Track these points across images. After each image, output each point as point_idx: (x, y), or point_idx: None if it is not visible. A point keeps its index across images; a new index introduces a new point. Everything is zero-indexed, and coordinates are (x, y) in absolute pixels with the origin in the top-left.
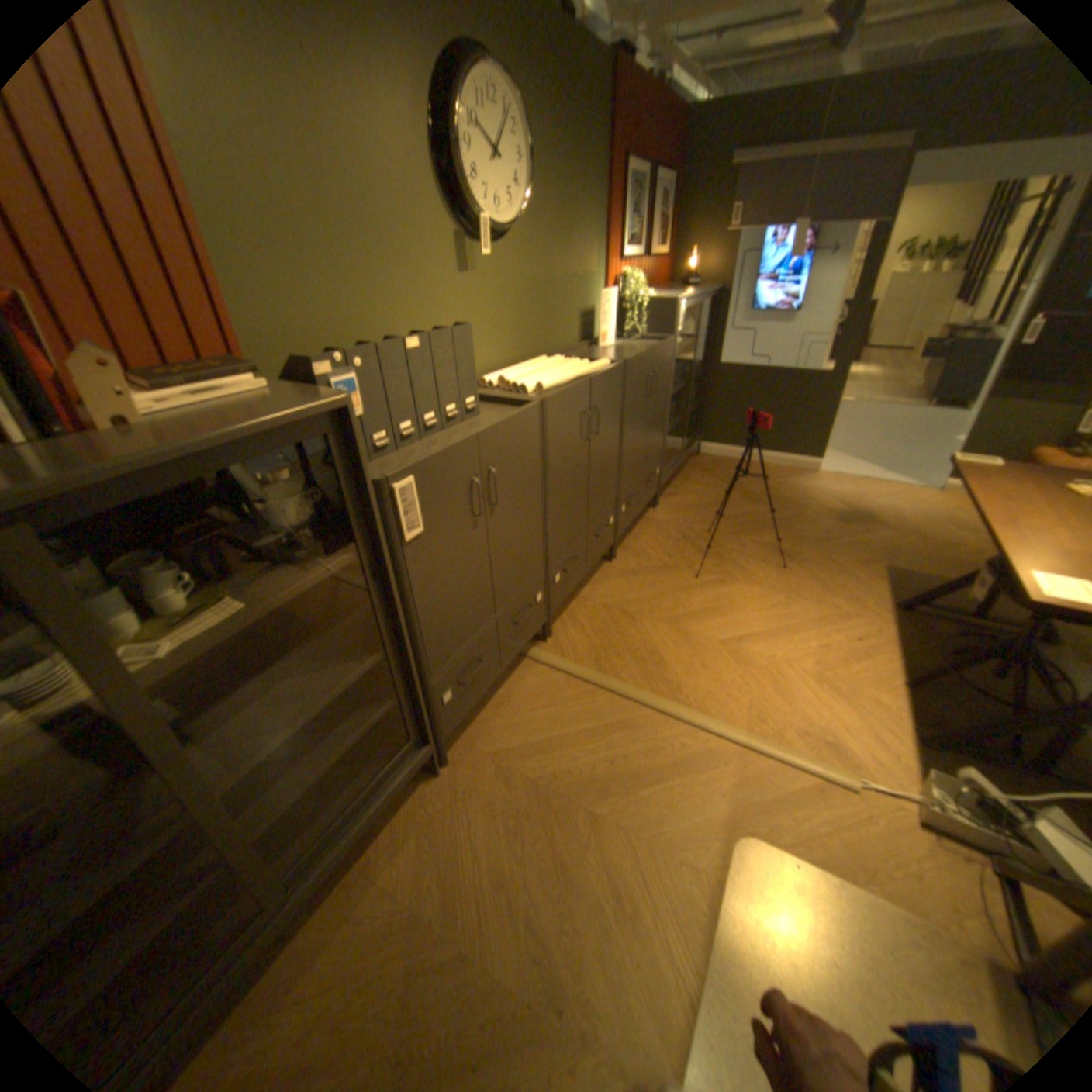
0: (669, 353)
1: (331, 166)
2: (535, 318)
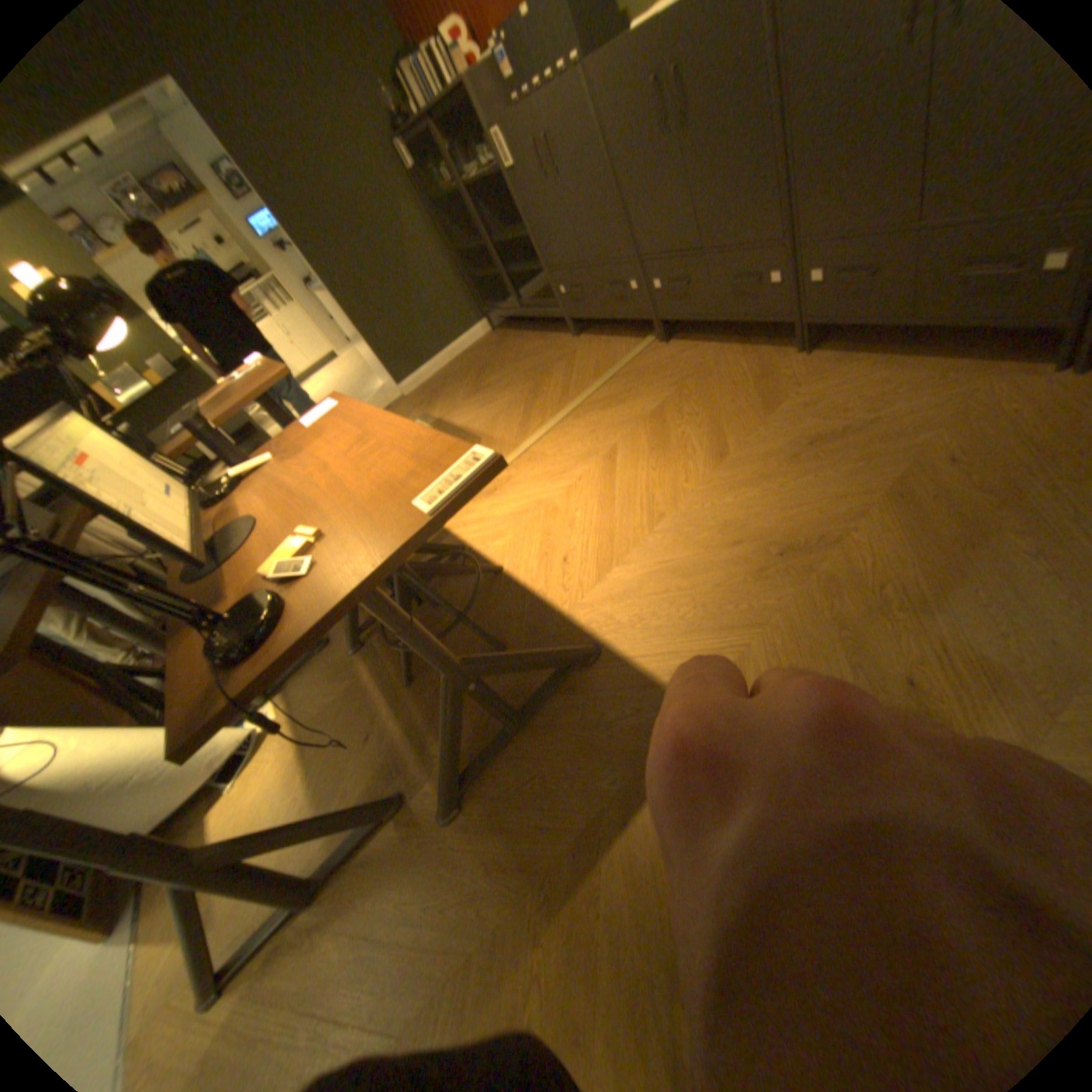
0: None
1: None
2: None
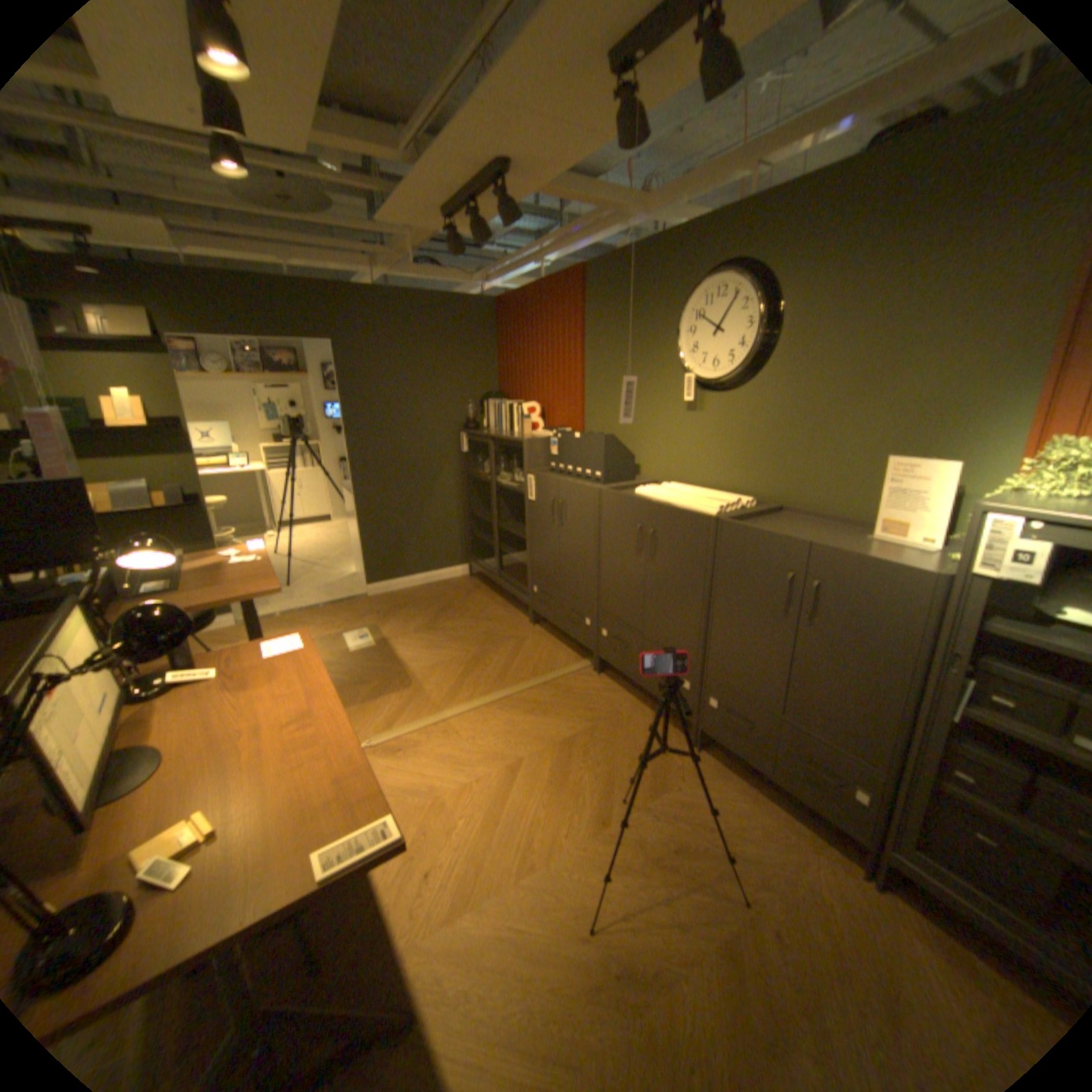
0: (900, 586)
1: (626, 363)
2: (776, 462)
